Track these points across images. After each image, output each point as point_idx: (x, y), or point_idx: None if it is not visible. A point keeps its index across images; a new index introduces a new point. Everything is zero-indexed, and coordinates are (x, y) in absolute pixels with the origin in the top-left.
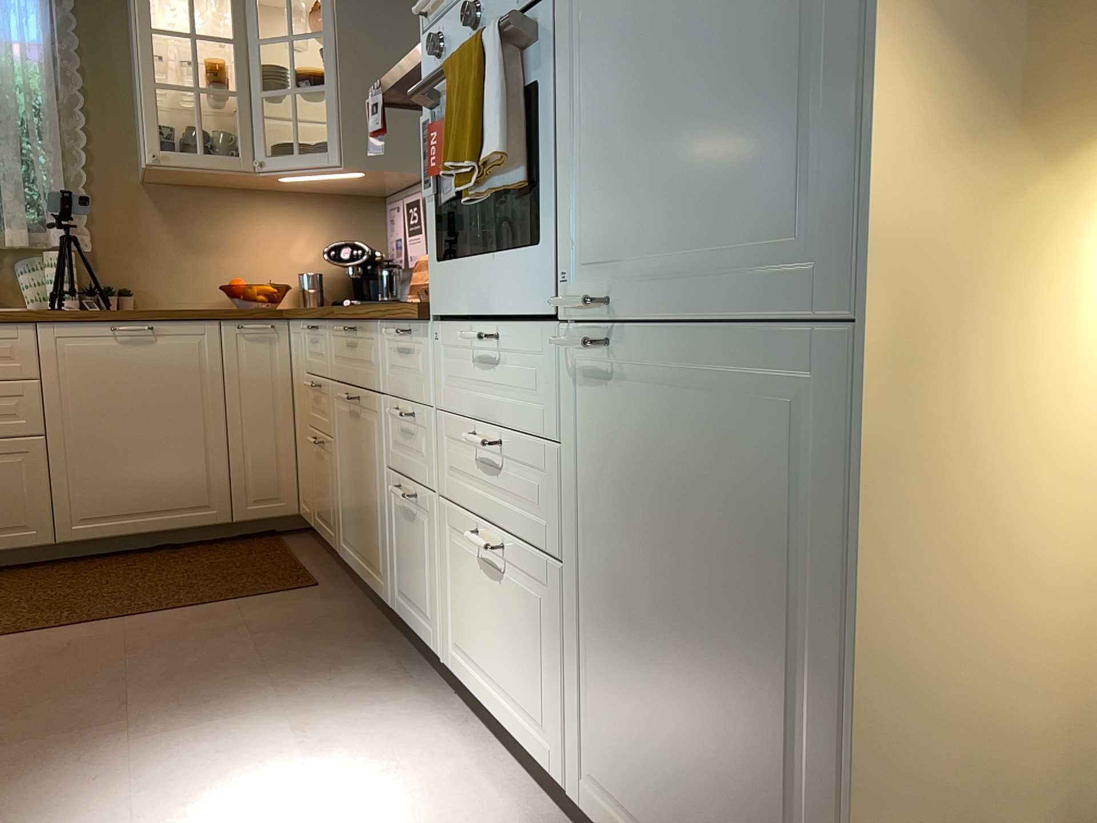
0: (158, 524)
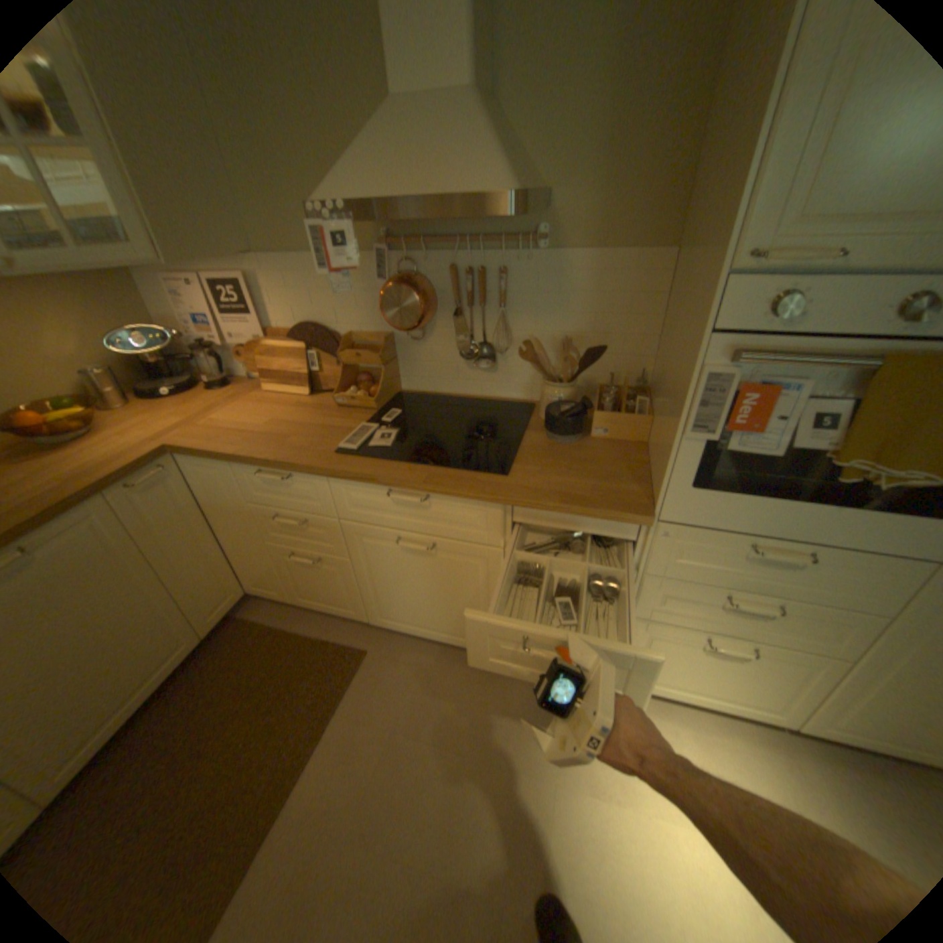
0: (142, 698)
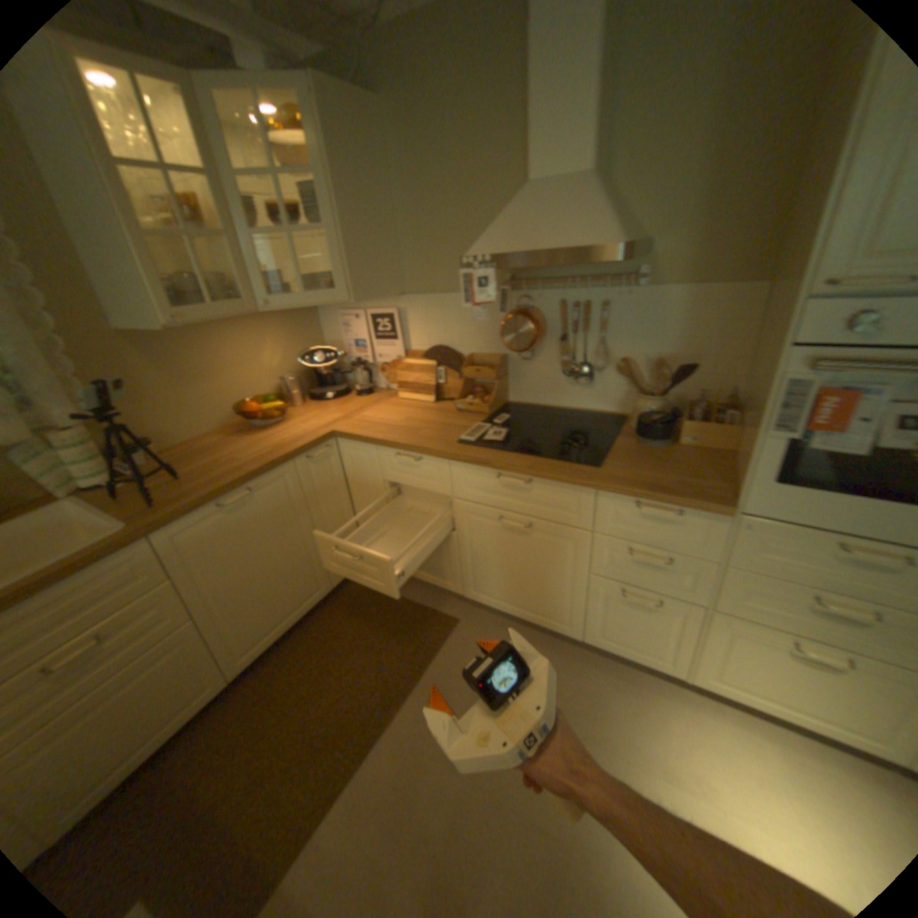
0: (293, 622)
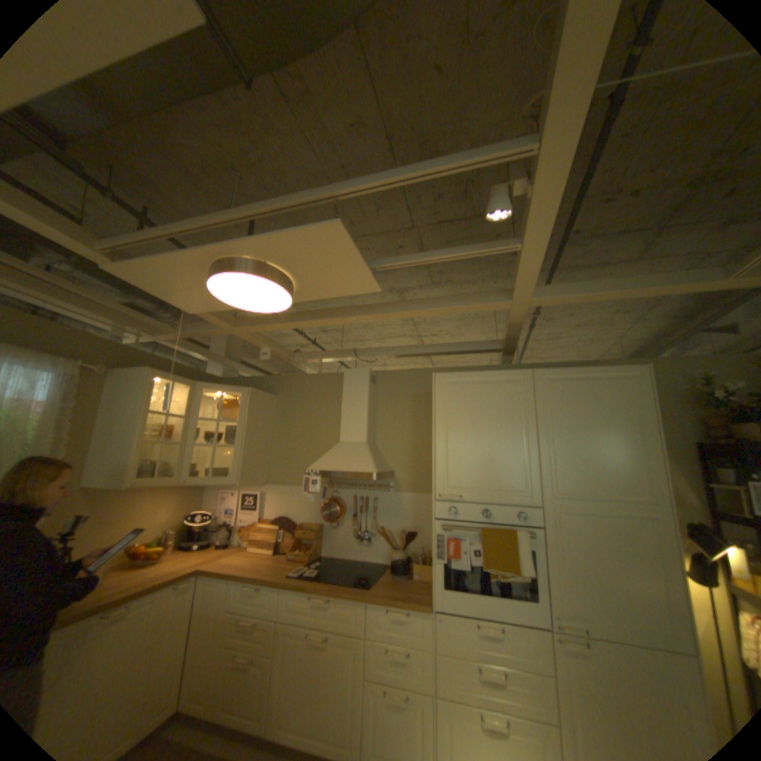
0: None
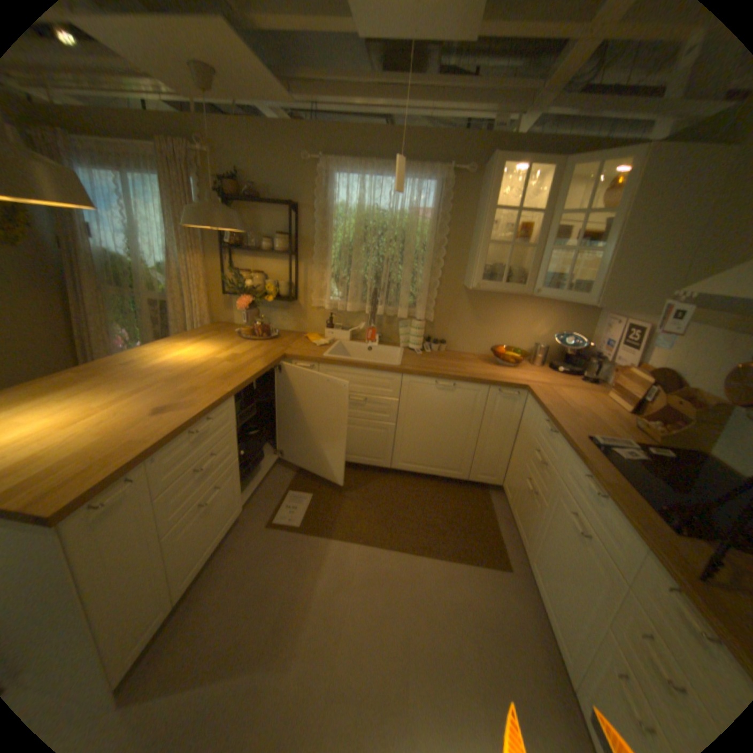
0: (434, 472)
